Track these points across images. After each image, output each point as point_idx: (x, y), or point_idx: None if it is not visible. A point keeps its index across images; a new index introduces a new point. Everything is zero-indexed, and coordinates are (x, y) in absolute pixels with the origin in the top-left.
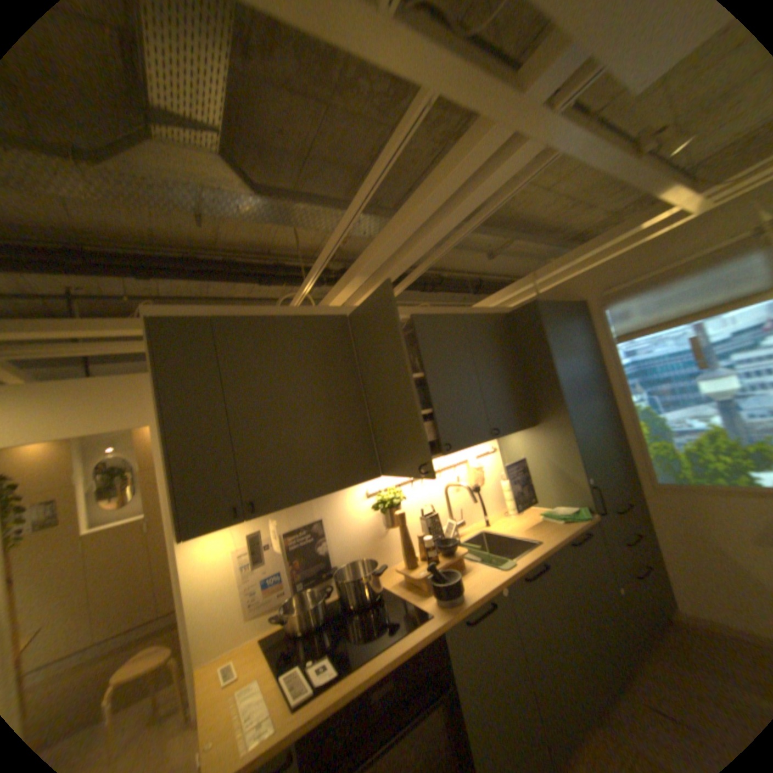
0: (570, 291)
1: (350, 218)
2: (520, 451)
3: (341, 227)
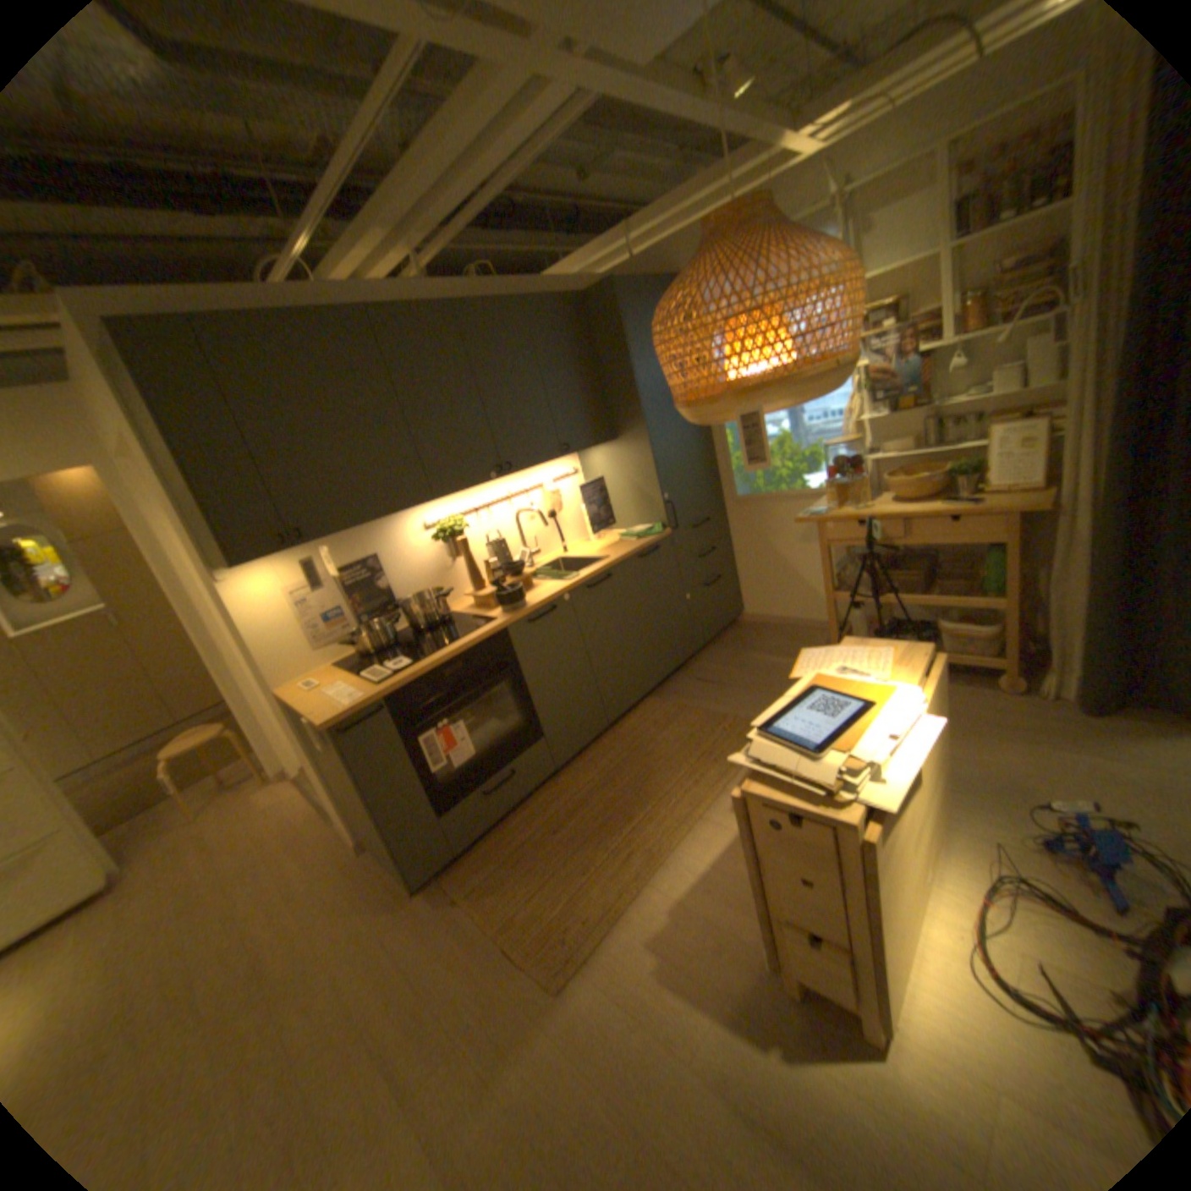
0: (666, 258)
1: (344, 166)
2: (601, 472)
3: (333, 176)
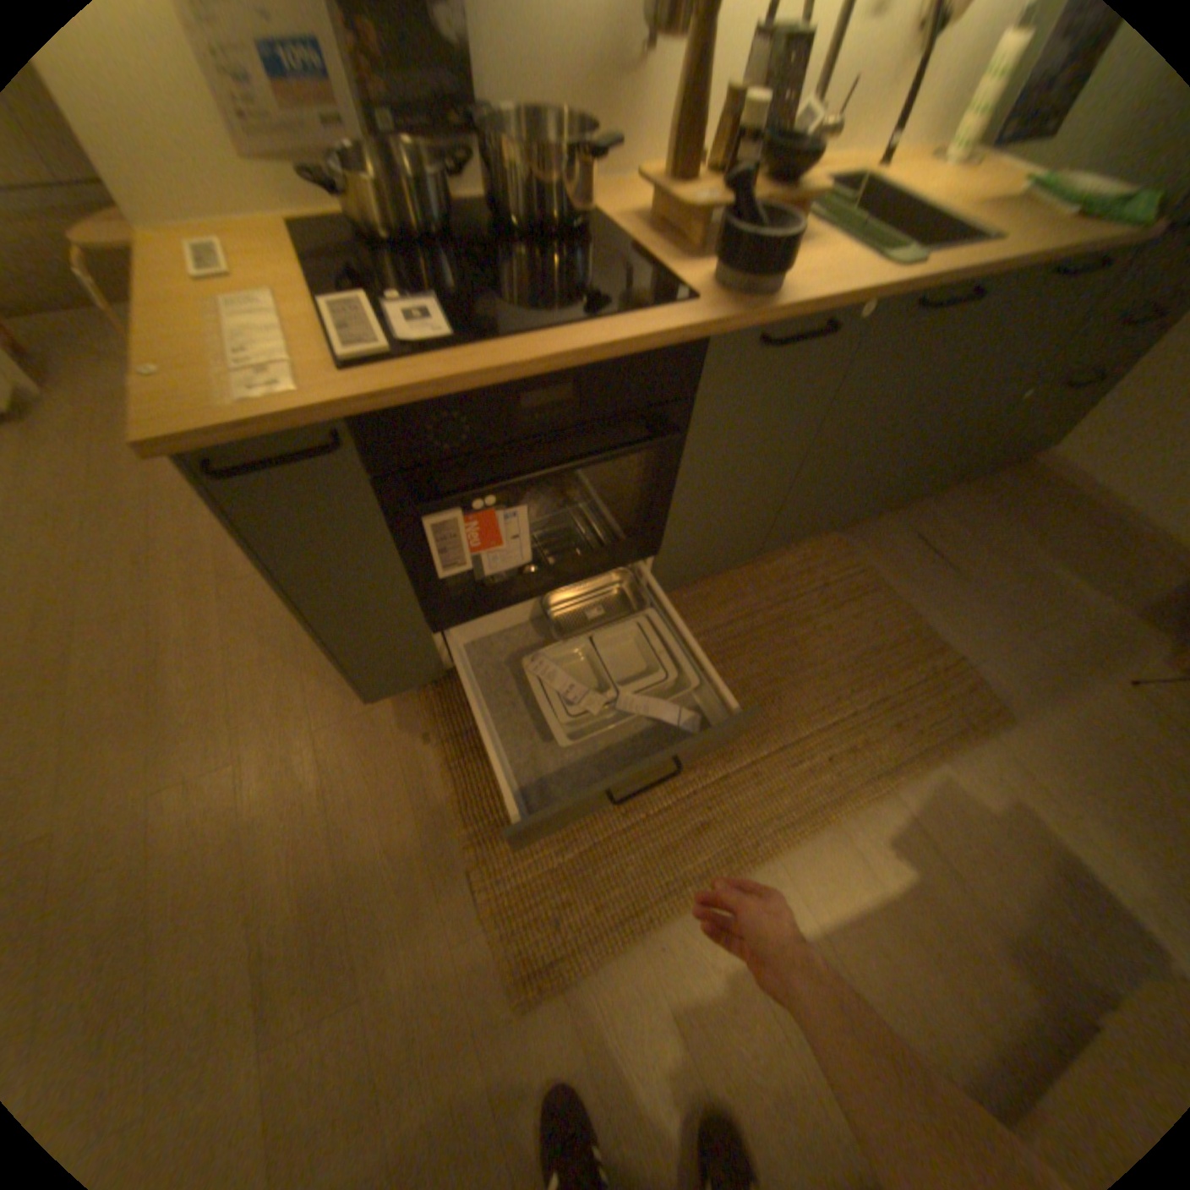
0: None
1: None
2: None
3: None
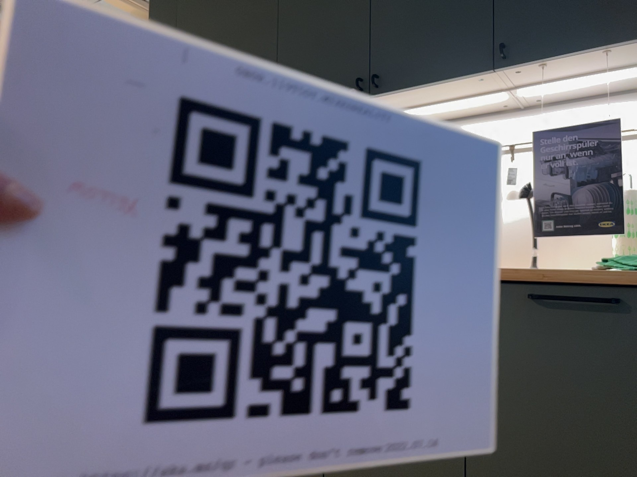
0: None
1: None
2: None
3: None
